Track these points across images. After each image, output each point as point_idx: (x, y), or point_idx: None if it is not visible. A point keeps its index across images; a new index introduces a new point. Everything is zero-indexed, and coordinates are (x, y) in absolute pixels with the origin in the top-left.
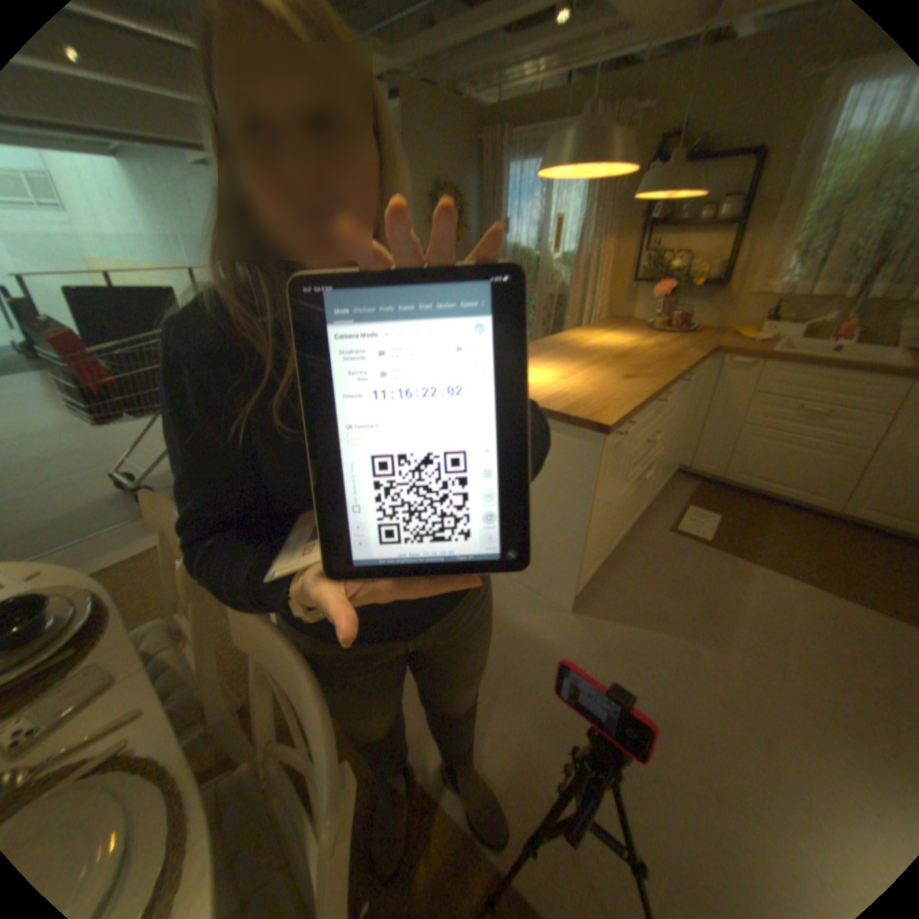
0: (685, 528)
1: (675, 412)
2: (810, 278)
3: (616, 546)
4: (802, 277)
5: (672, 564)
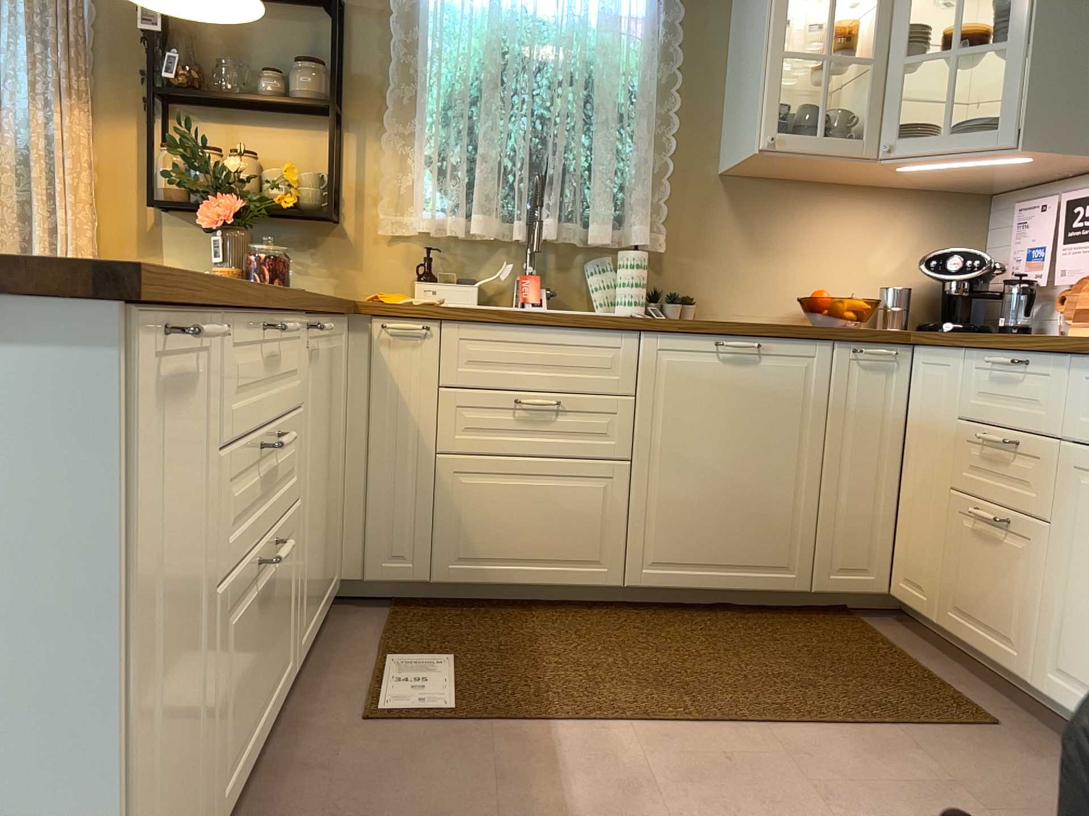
0: (391, 705)
1: (304, 414)
2: (461, 209)
3: (228, 804)
4: (450, 209)
5: (390, 798)
